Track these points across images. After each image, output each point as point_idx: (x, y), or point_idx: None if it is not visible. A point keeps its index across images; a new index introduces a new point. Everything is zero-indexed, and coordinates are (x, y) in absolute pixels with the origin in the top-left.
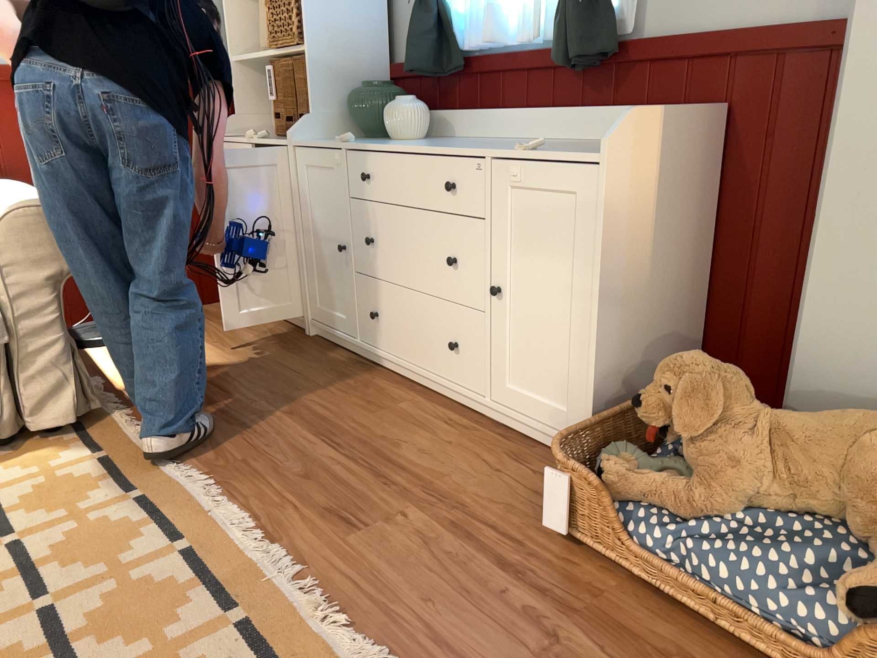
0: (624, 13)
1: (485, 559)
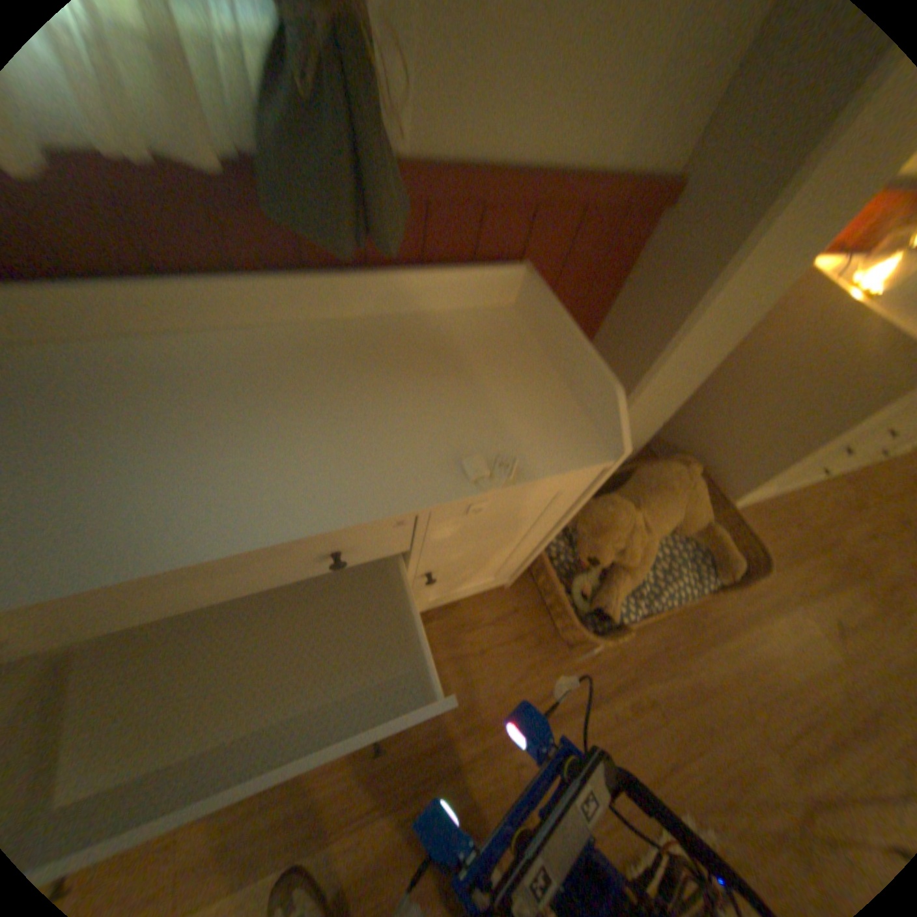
0: (388, 95)
1: (583, 715)
